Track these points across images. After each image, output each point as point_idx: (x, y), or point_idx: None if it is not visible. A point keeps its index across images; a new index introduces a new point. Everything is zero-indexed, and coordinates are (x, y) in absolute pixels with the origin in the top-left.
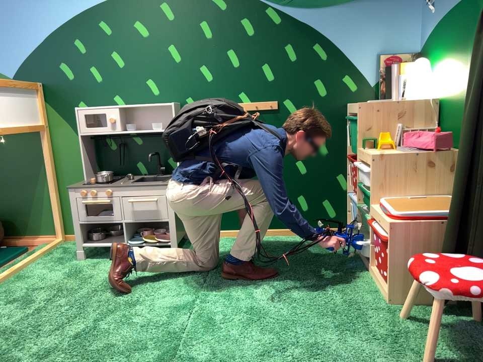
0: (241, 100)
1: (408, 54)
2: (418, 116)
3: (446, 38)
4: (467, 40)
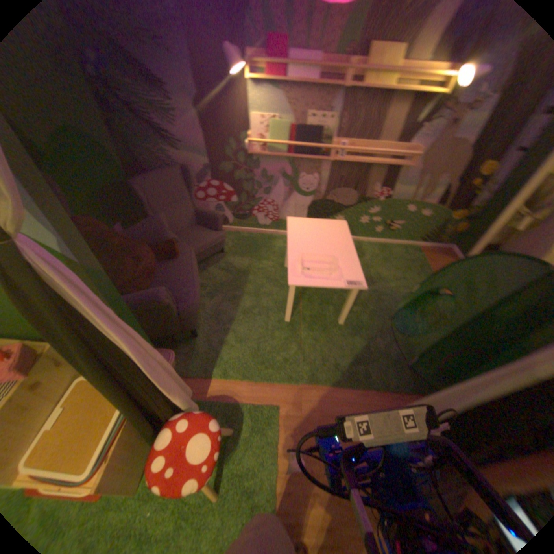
0: None
1: None
2: None
3: None
4: None
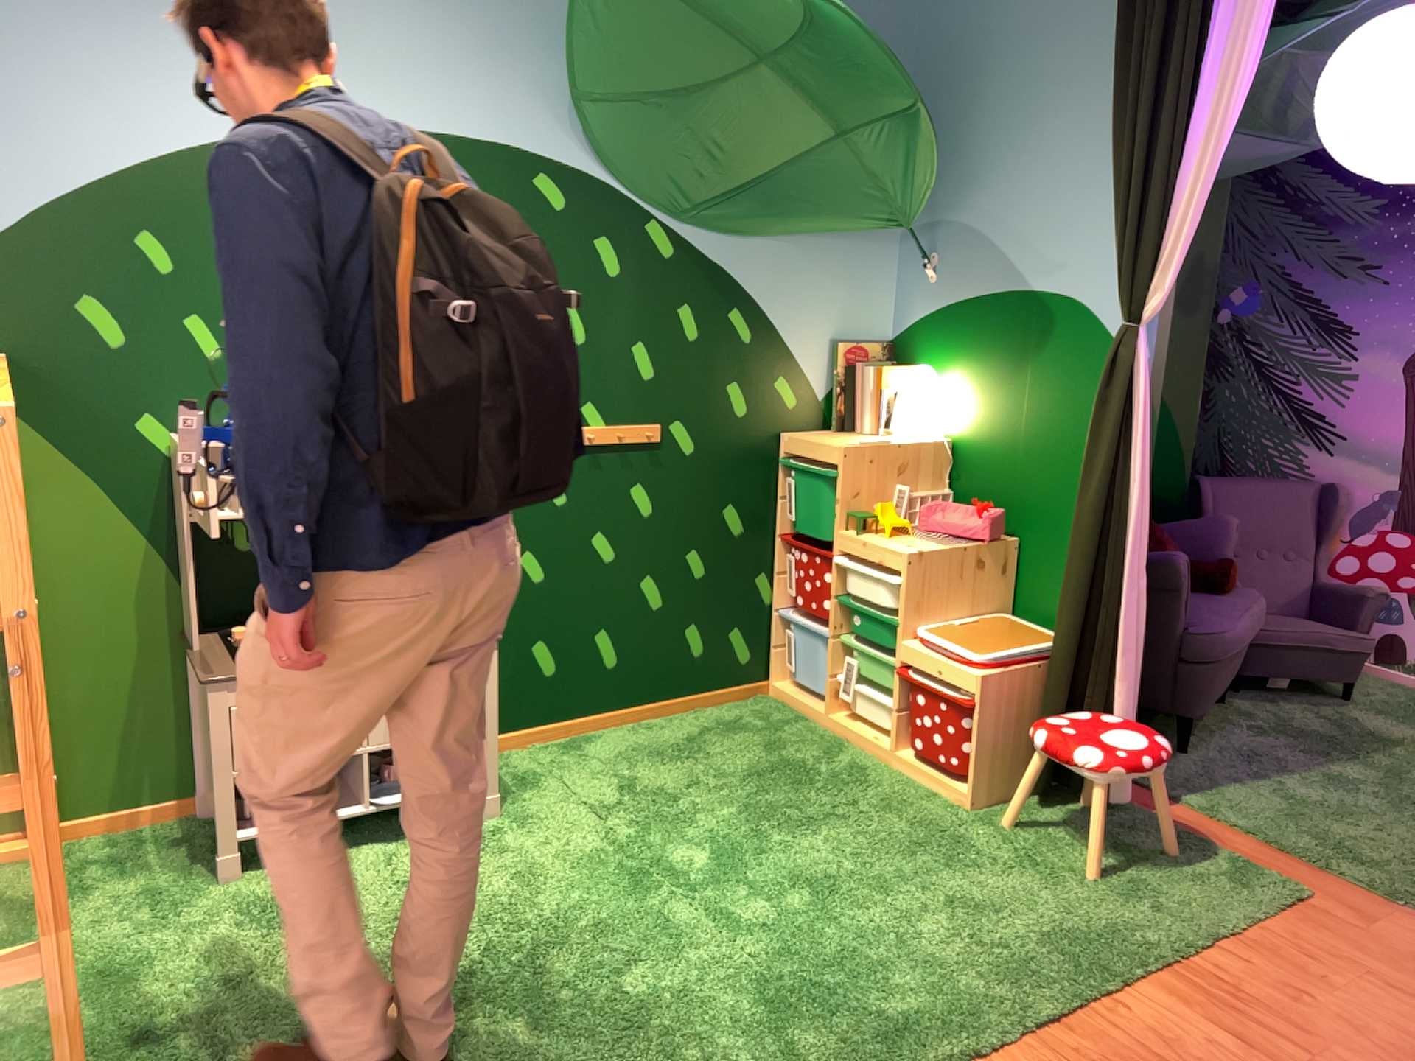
0: (595, 424)
1: (880, 348)
2: (925, 473)
3: (973, 349)
4: (1024, 370)
